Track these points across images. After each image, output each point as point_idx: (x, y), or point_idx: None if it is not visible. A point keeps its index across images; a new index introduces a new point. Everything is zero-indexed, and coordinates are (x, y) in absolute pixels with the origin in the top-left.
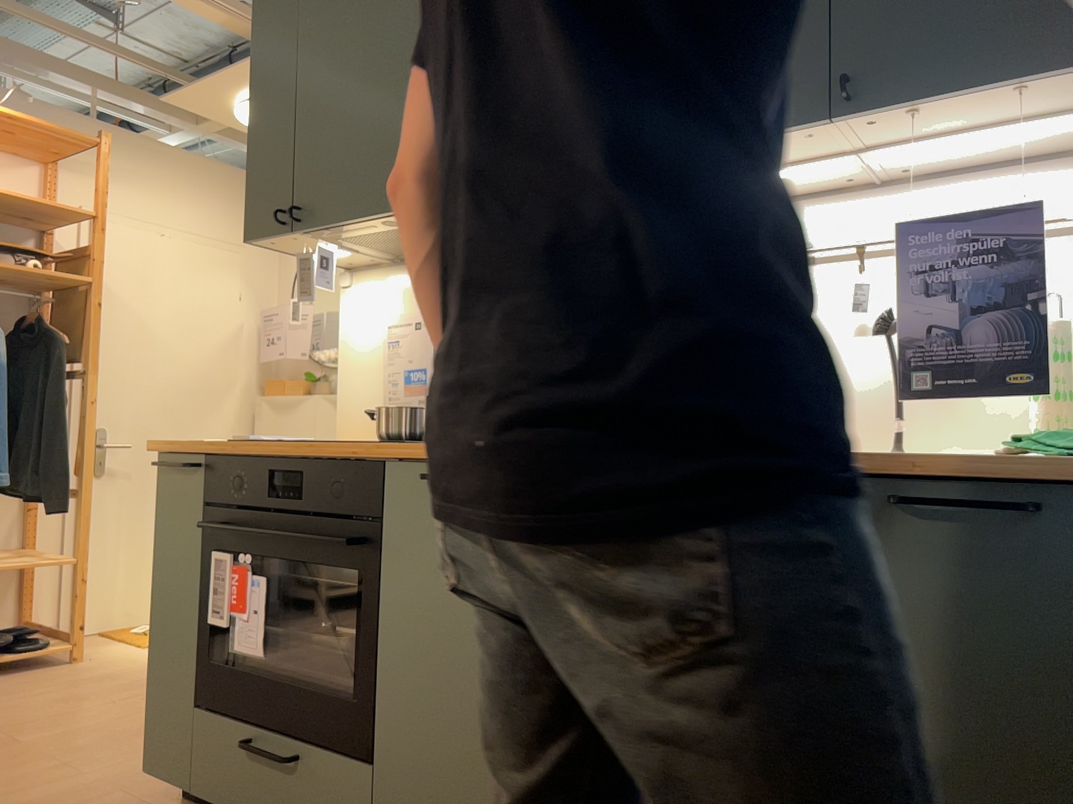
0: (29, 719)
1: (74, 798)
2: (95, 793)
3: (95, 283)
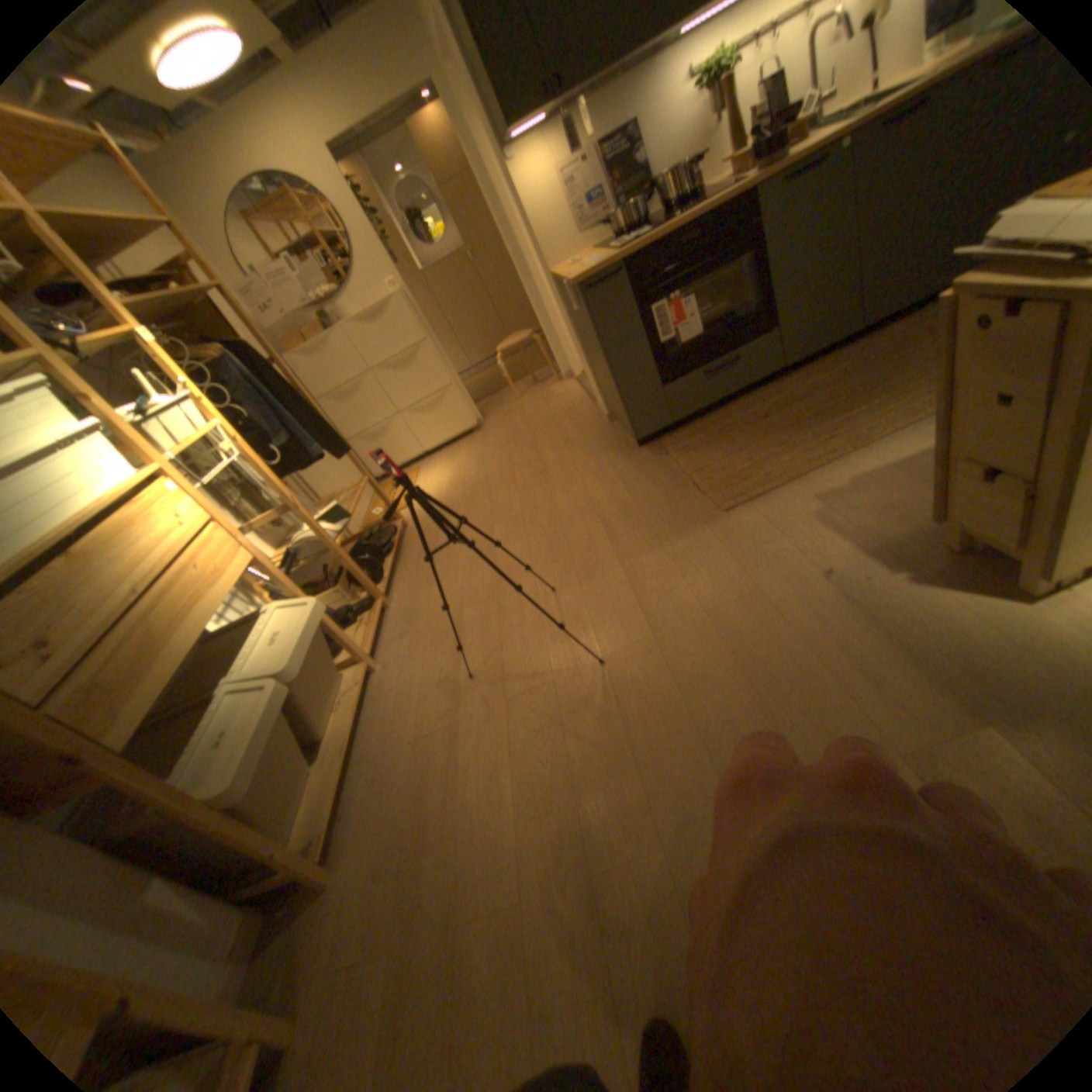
0: (486, 517)
1: (607, 477)
2: (607, 472)
3: (217, 282)
